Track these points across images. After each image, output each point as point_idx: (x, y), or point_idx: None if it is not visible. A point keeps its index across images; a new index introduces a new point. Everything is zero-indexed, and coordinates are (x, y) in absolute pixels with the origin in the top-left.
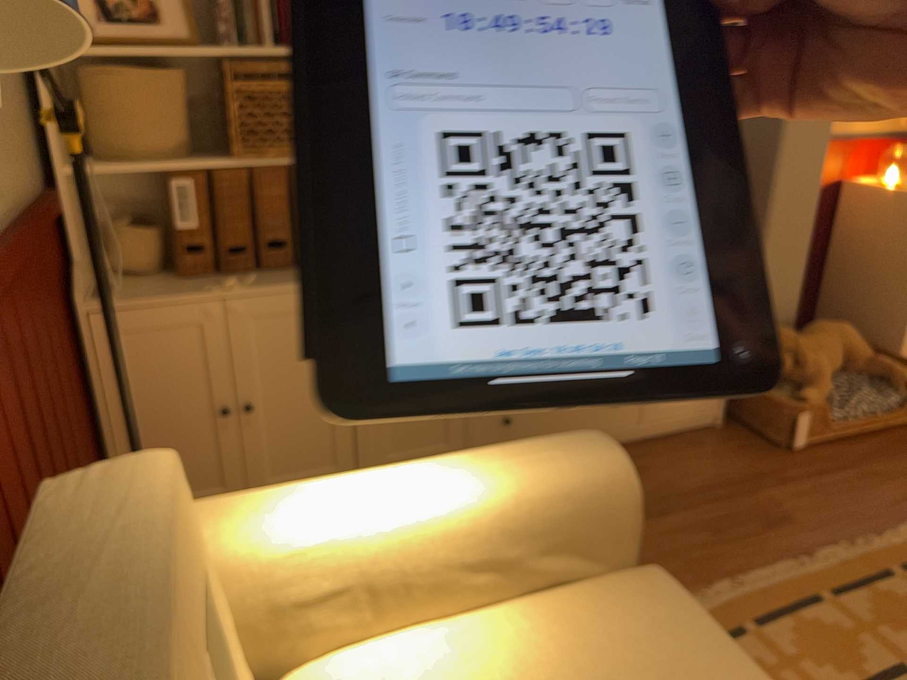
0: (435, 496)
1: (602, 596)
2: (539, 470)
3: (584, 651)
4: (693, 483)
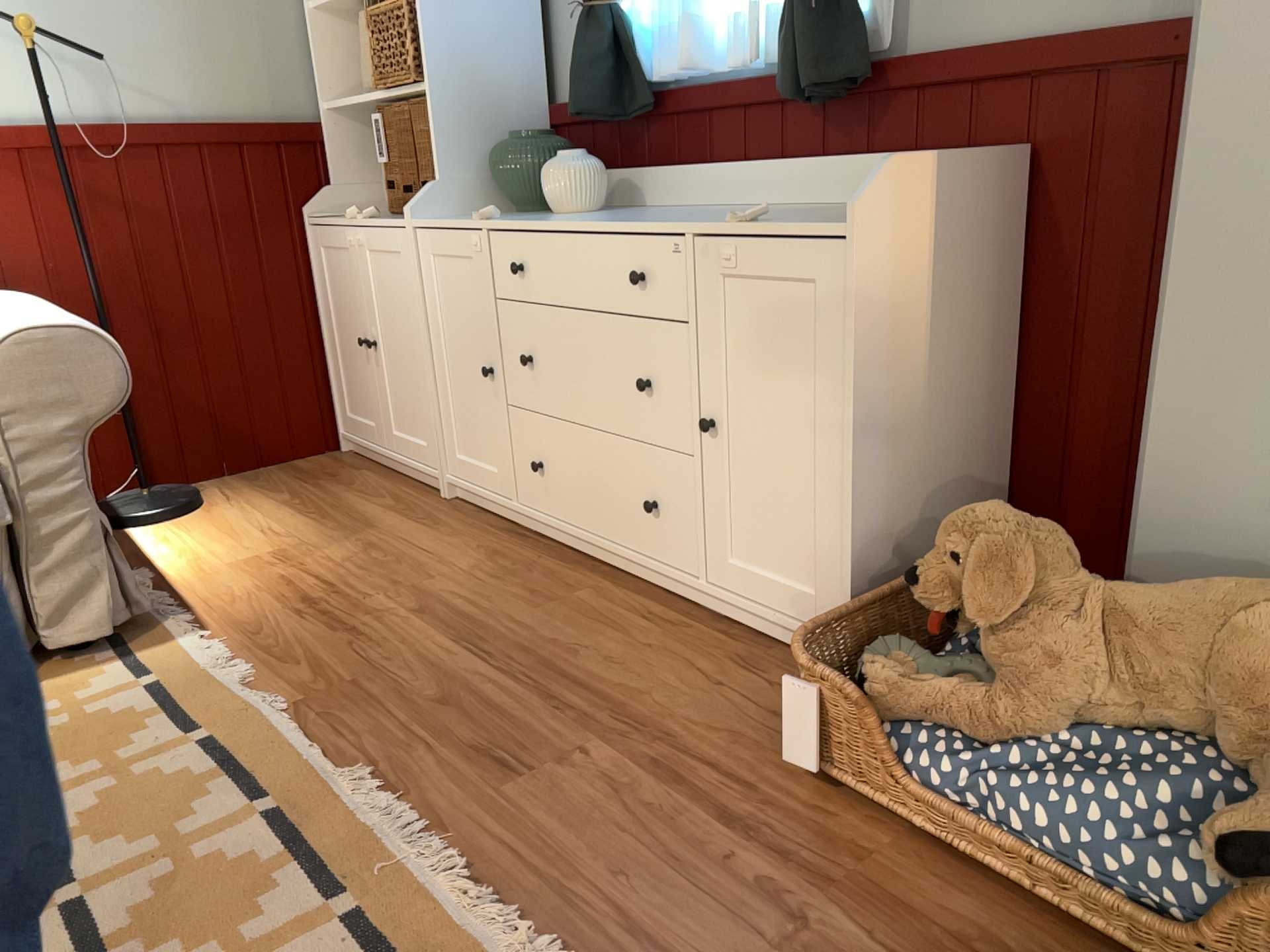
0: None
1: None
2: (13, 322)
3: None
4: (598, 670)
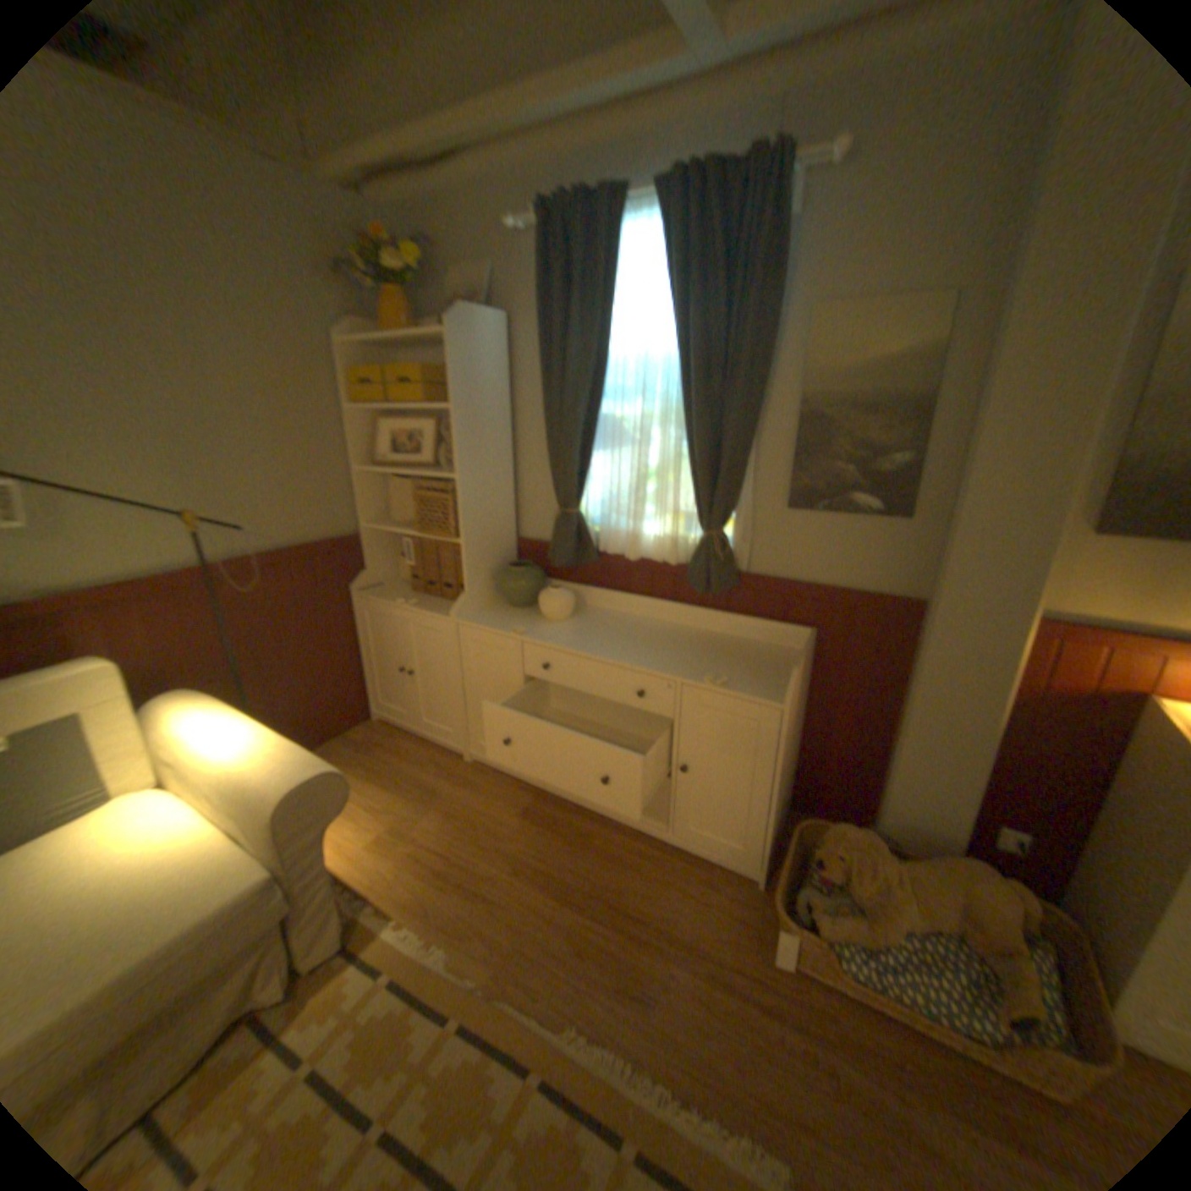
0: (218, 750)
1: (225, 863)
2: (258, 769)
3: (162, 874)
4: (641, 908)
